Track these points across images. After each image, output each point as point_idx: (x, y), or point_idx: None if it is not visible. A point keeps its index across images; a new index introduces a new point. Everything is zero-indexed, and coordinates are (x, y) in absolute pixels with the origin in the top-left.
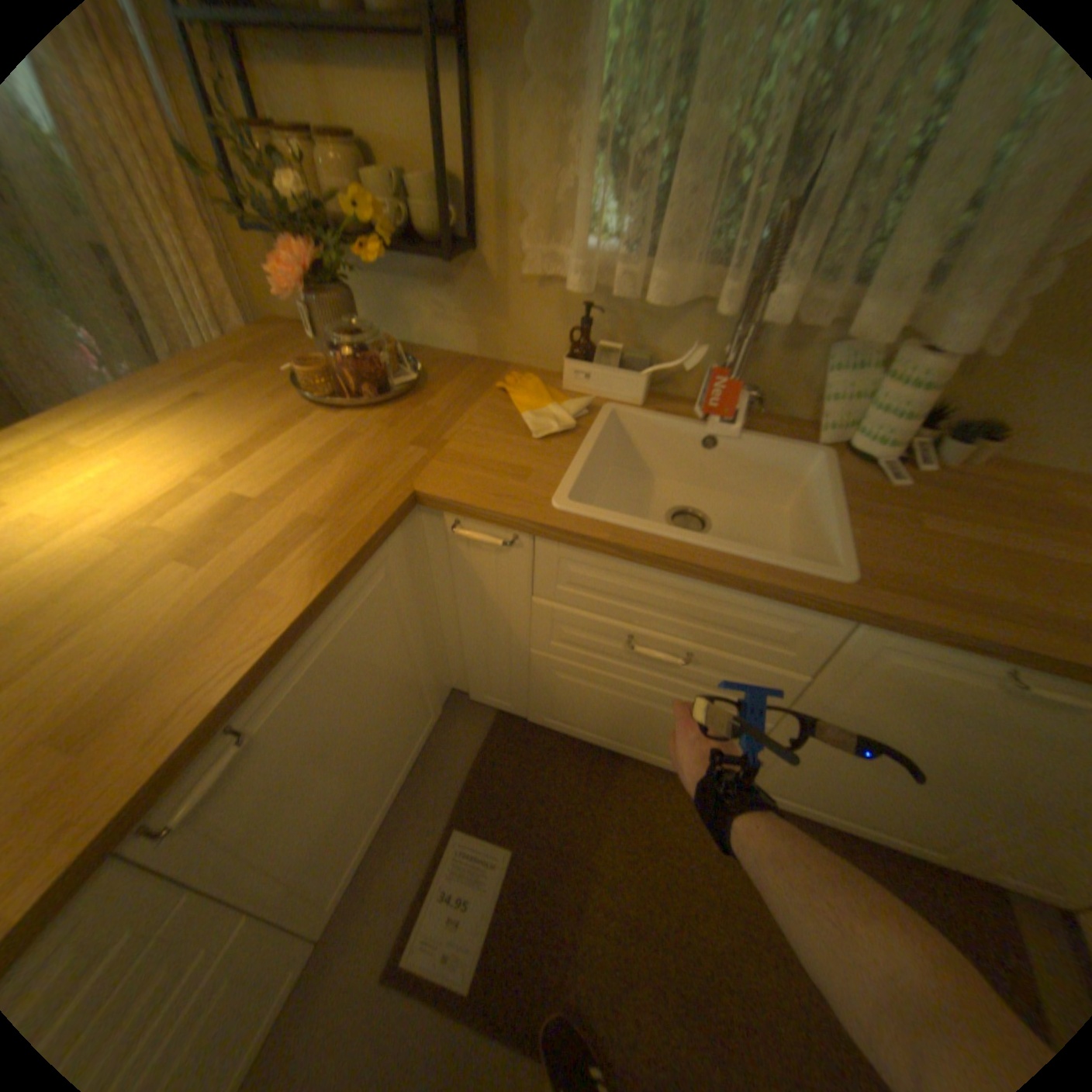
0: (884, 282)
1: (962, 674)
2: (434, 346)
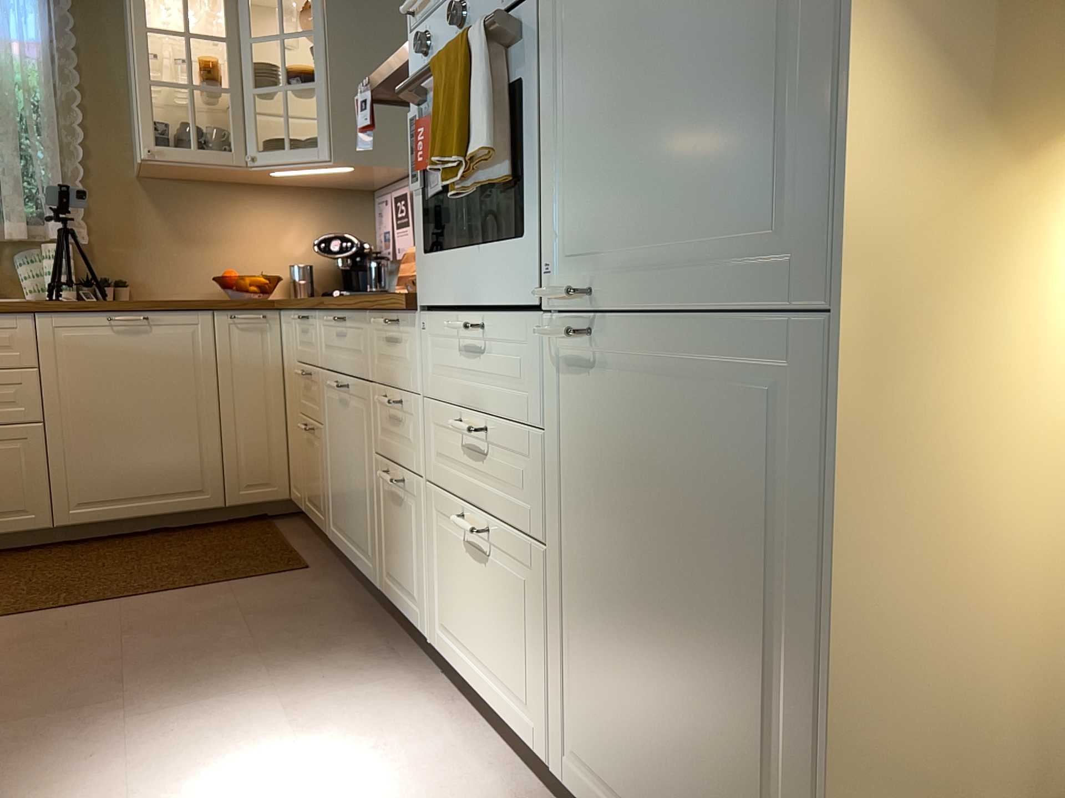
0: (11, 216)
1: (94, 330)
2: None
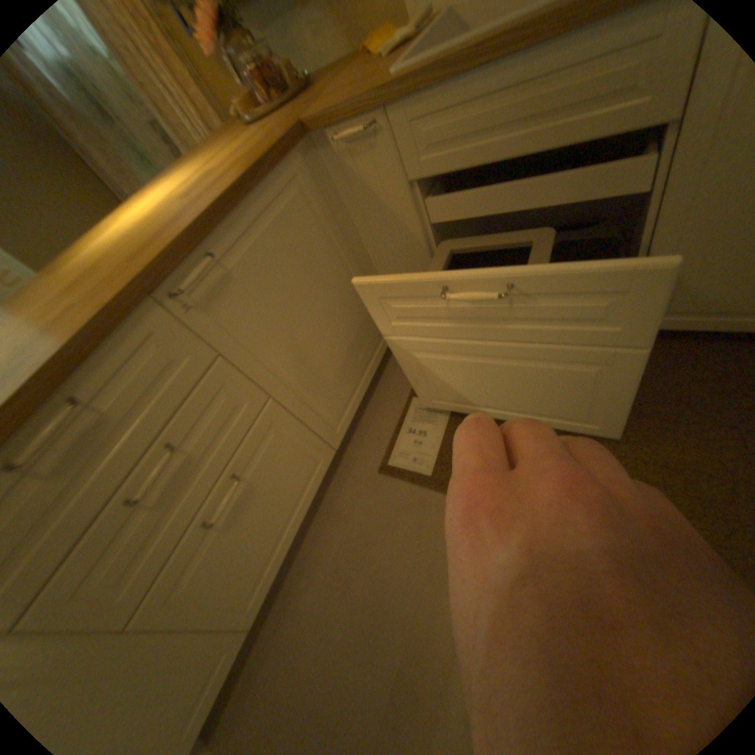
0: None
1: None
2: (323, 67)
